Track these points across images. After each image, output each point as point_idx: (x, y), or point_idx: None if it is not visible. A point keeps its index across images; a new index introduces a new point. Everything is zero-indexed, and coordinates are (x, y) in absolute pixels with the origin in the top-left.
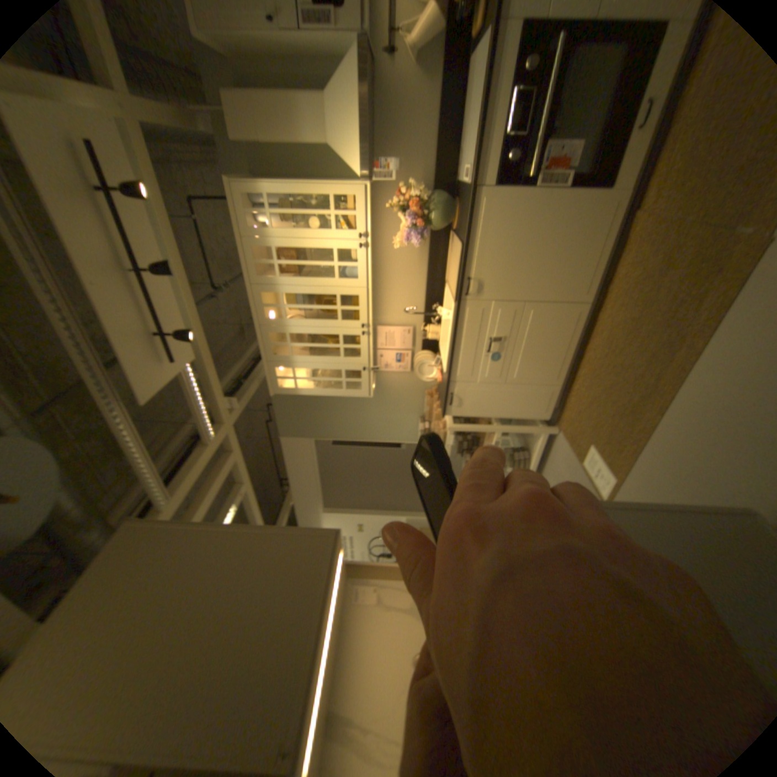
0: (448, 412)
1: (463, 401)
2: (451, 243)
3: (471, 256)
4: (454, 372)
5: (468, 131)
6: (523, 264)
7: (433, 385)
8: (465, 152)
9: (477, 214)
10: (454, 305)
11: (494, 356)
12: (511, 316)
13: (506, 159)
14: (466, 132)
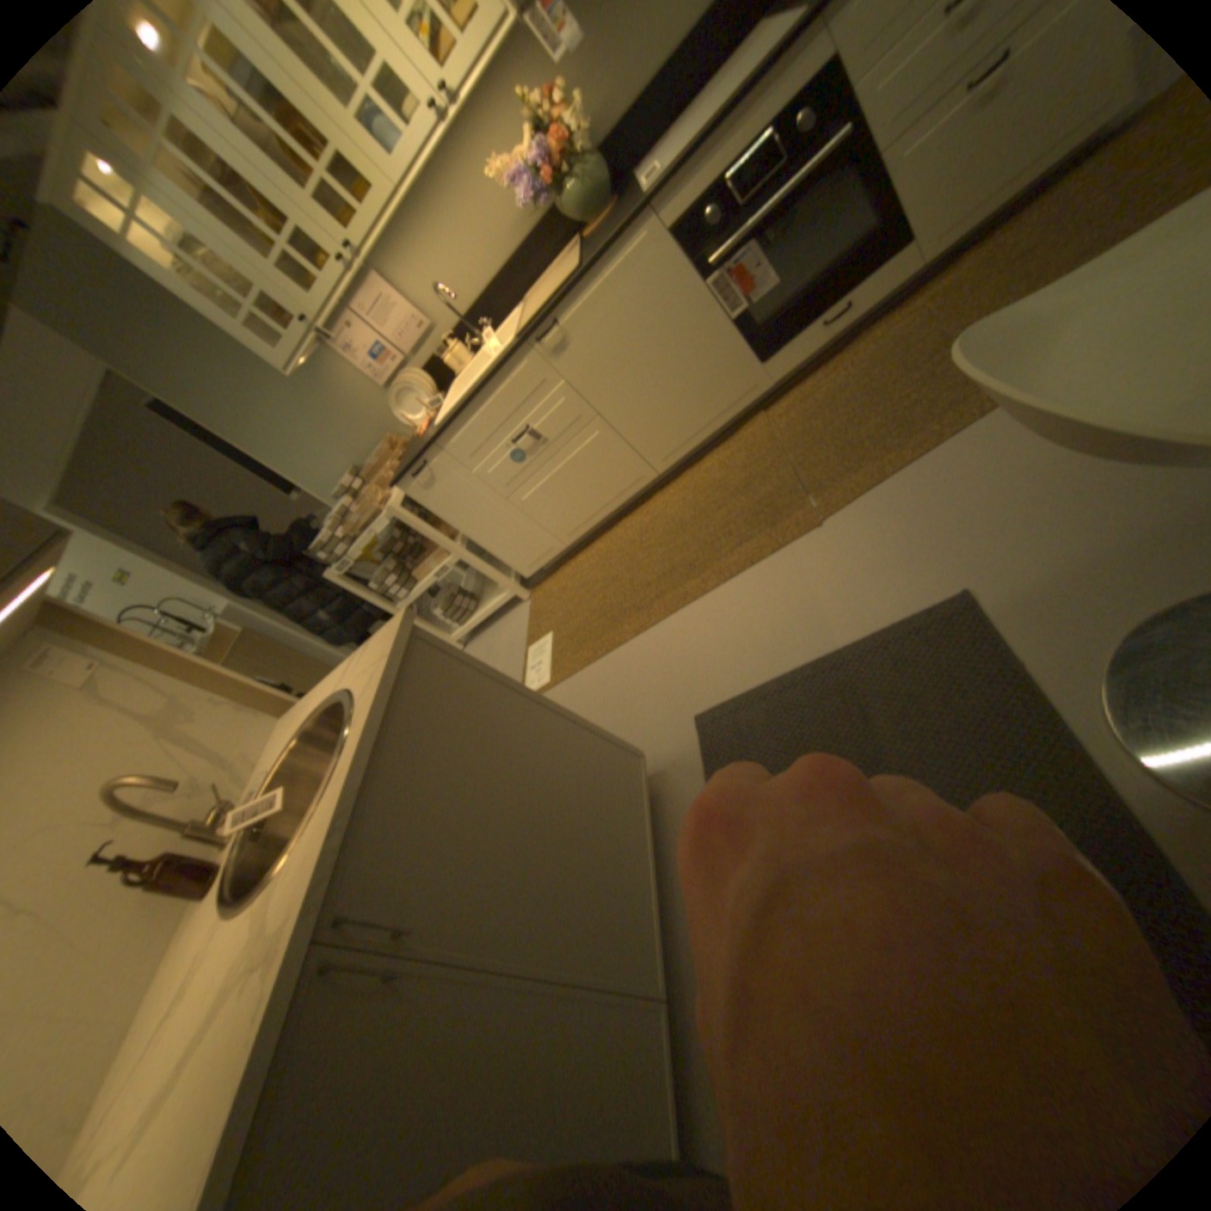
0: (403, 485)
1: (435, 484)
2: (564, 252)
3: (577, 292)
4: (449, 435)
5: (689, 117)
6: (626, 362)
7: (405, 435)
8: (665, 142)
9: (621, 243)
10: (510, 341)
11: (515, 452)
12: (569, 417)
13: (699, 207)
14: (686, 114)
